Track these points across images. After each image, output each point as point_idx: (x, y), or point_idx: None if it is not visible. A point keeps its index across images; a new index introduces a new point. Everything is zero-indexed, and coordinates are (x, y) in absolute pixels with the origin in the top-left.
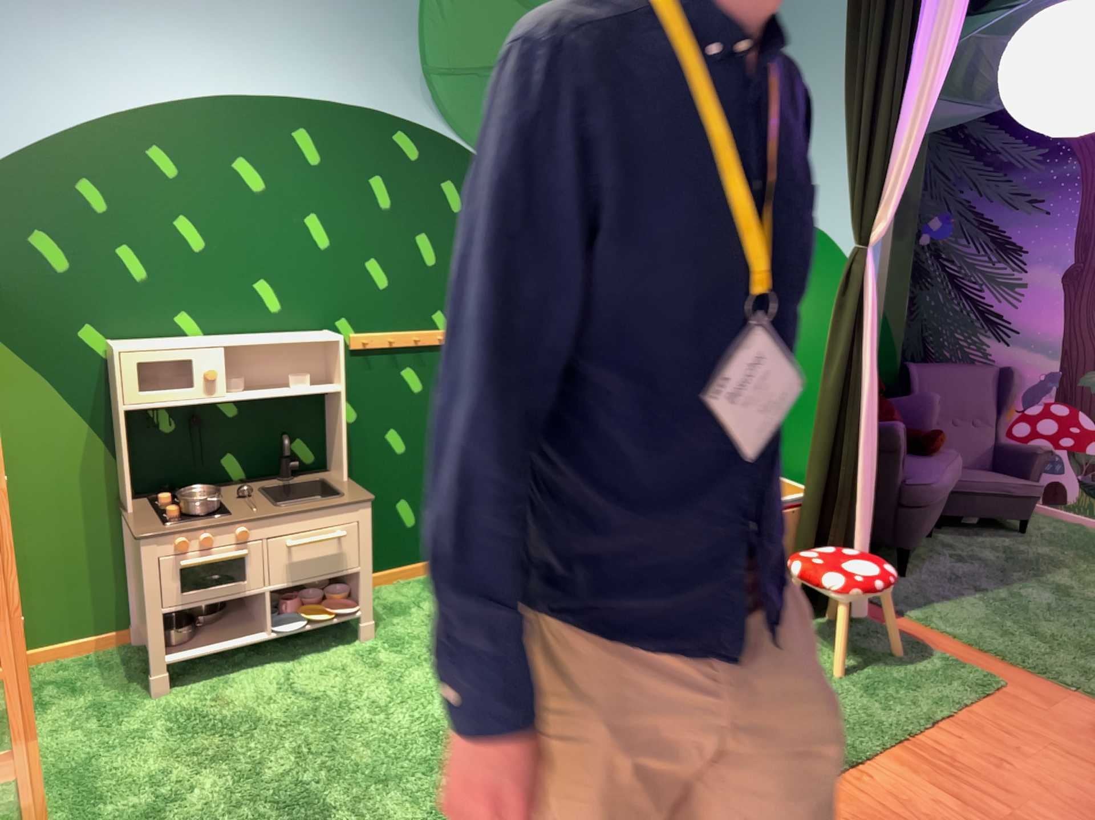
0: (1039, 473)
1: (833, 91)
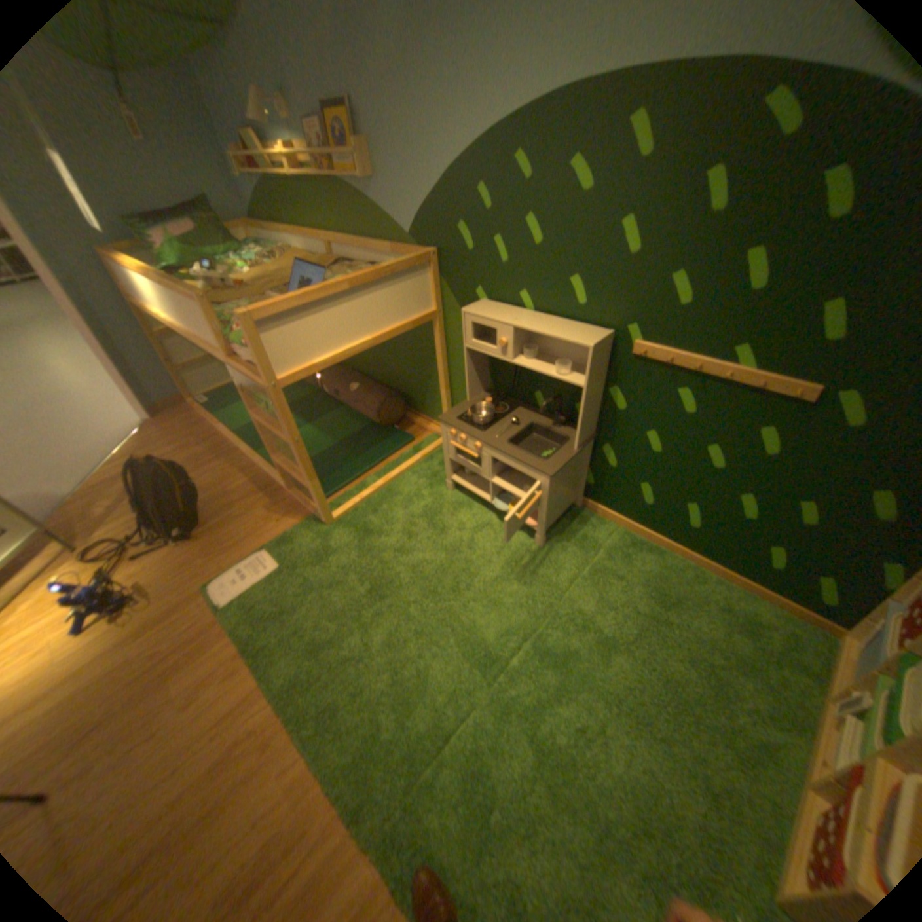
0: None
1: None
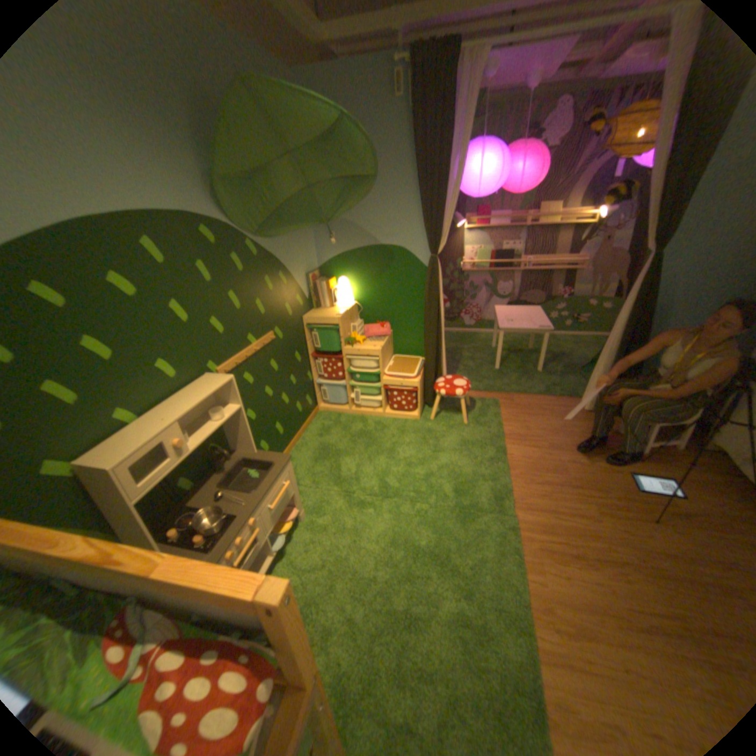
0: None
1: (400, 181)
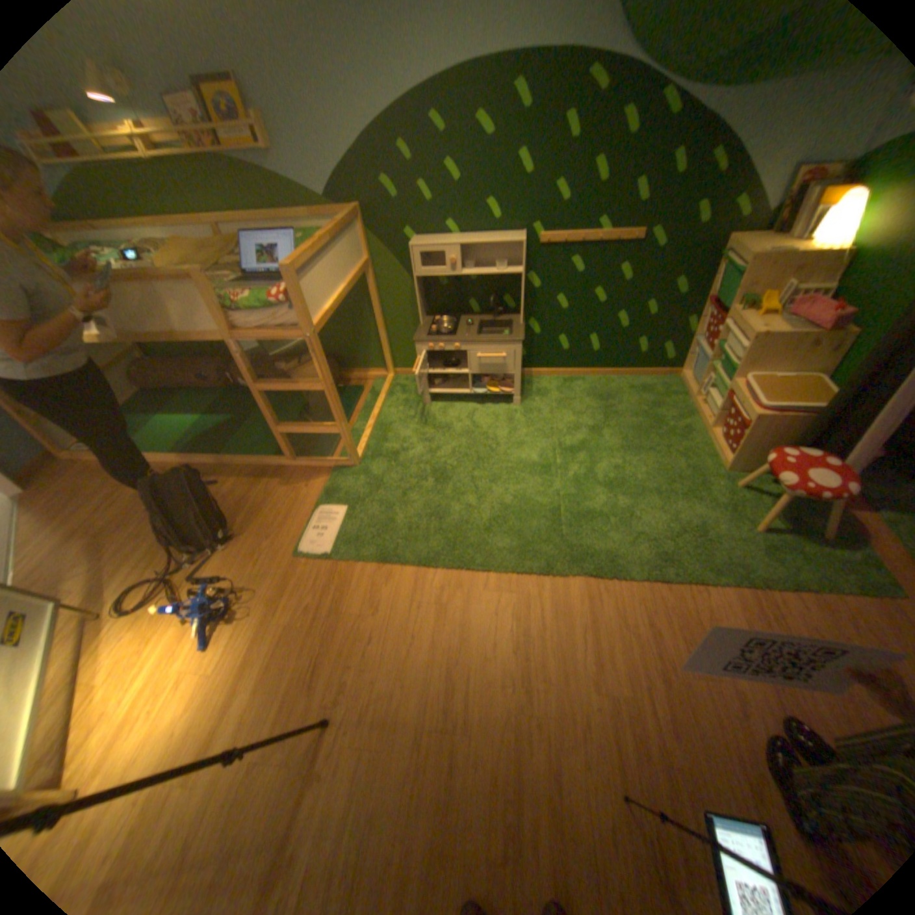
0: None
1: None
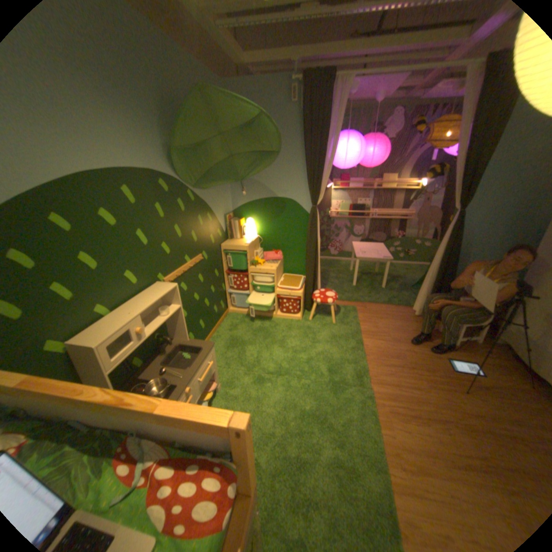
0: None
1: (293, 155)
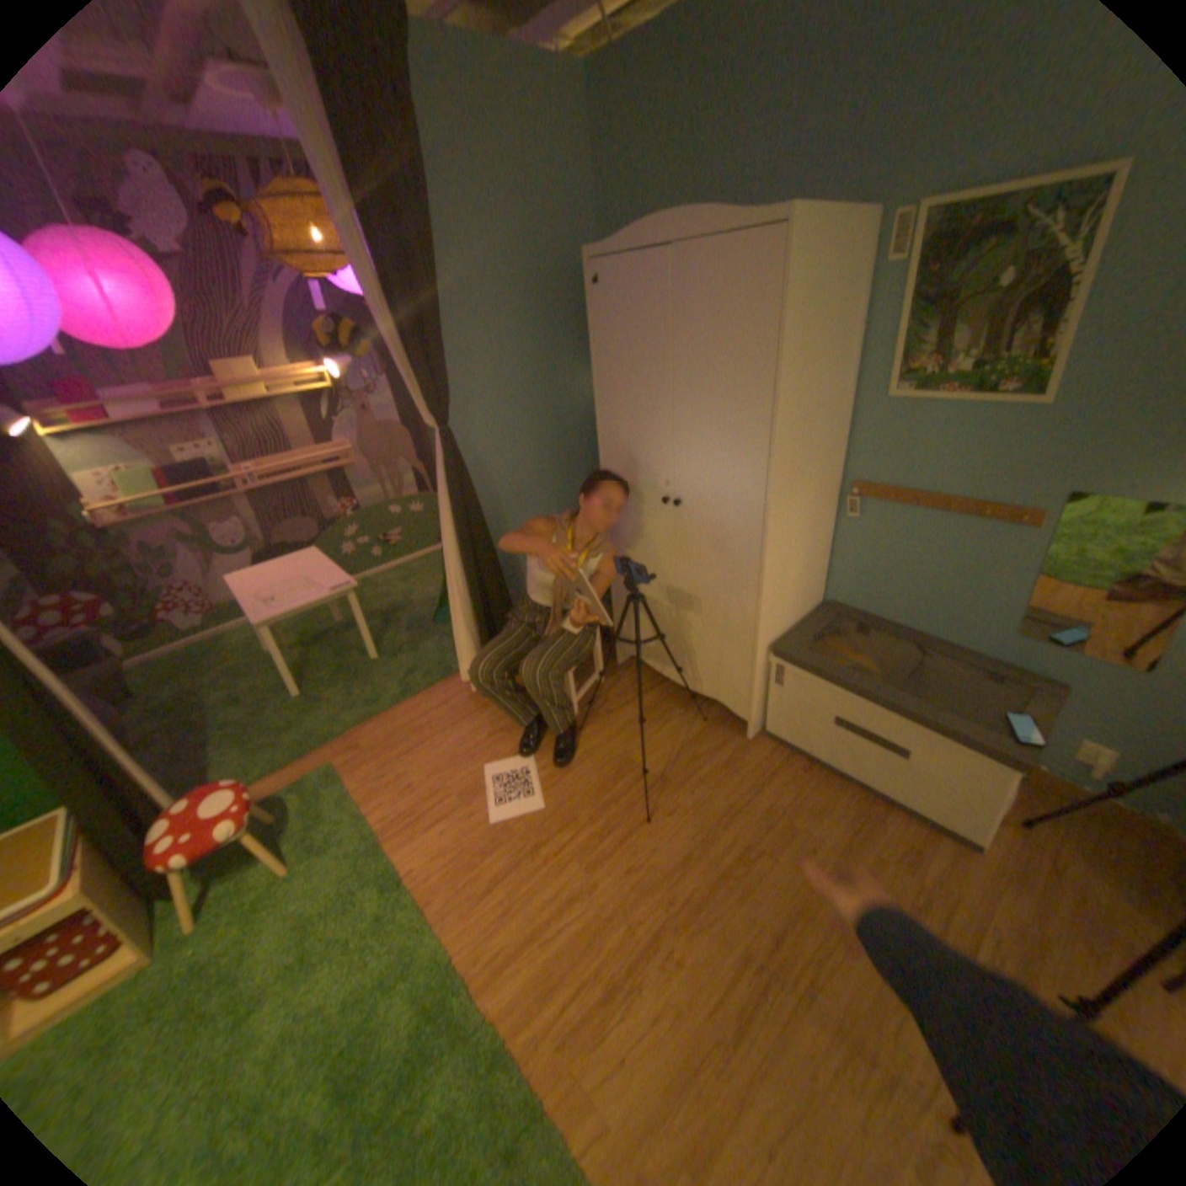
0: (105, 651)
1: None
